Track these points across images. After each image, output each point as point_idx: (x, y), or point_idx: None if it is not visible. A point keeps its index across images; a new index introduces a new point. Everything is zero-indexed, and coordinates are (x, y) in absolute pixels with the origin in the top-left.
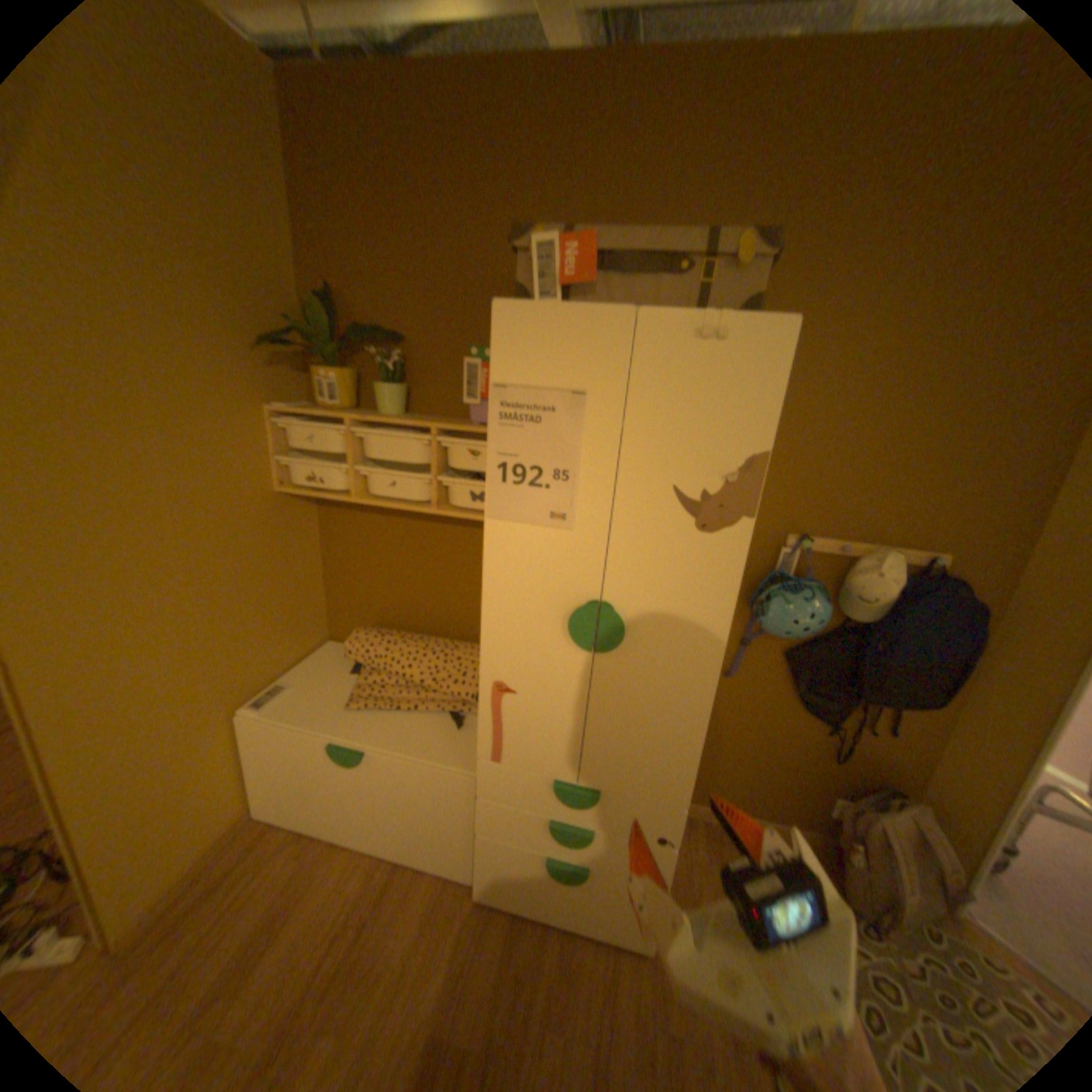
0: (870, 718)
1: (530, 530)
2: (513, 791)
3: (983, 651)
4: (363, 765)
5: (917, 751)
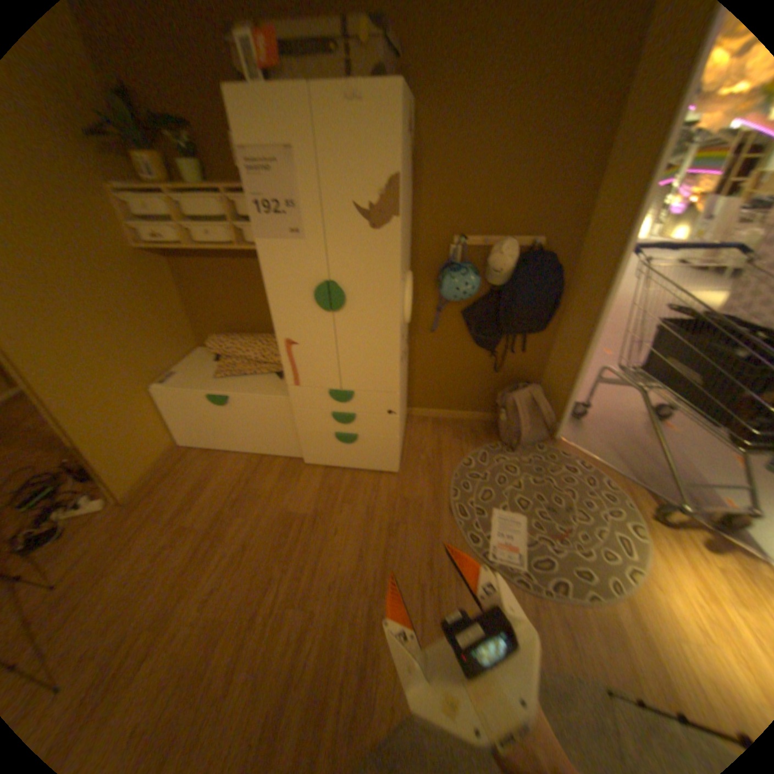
0: (509, 344)
1: (280, 242)
2: (309, 400)
3: (561, 293)
4: (228, 403)
5: (534, 358)
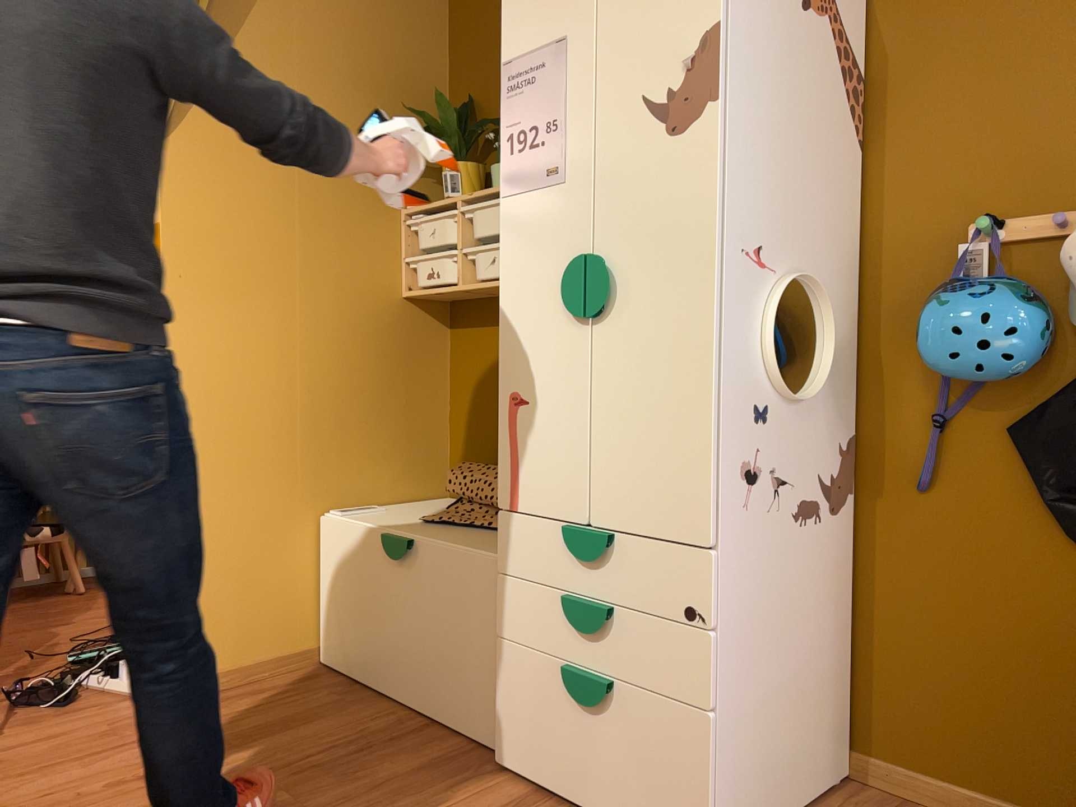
0: None
1: (532, 195)
2: (530, 553)
3: None
4: (410, 559)
5: None
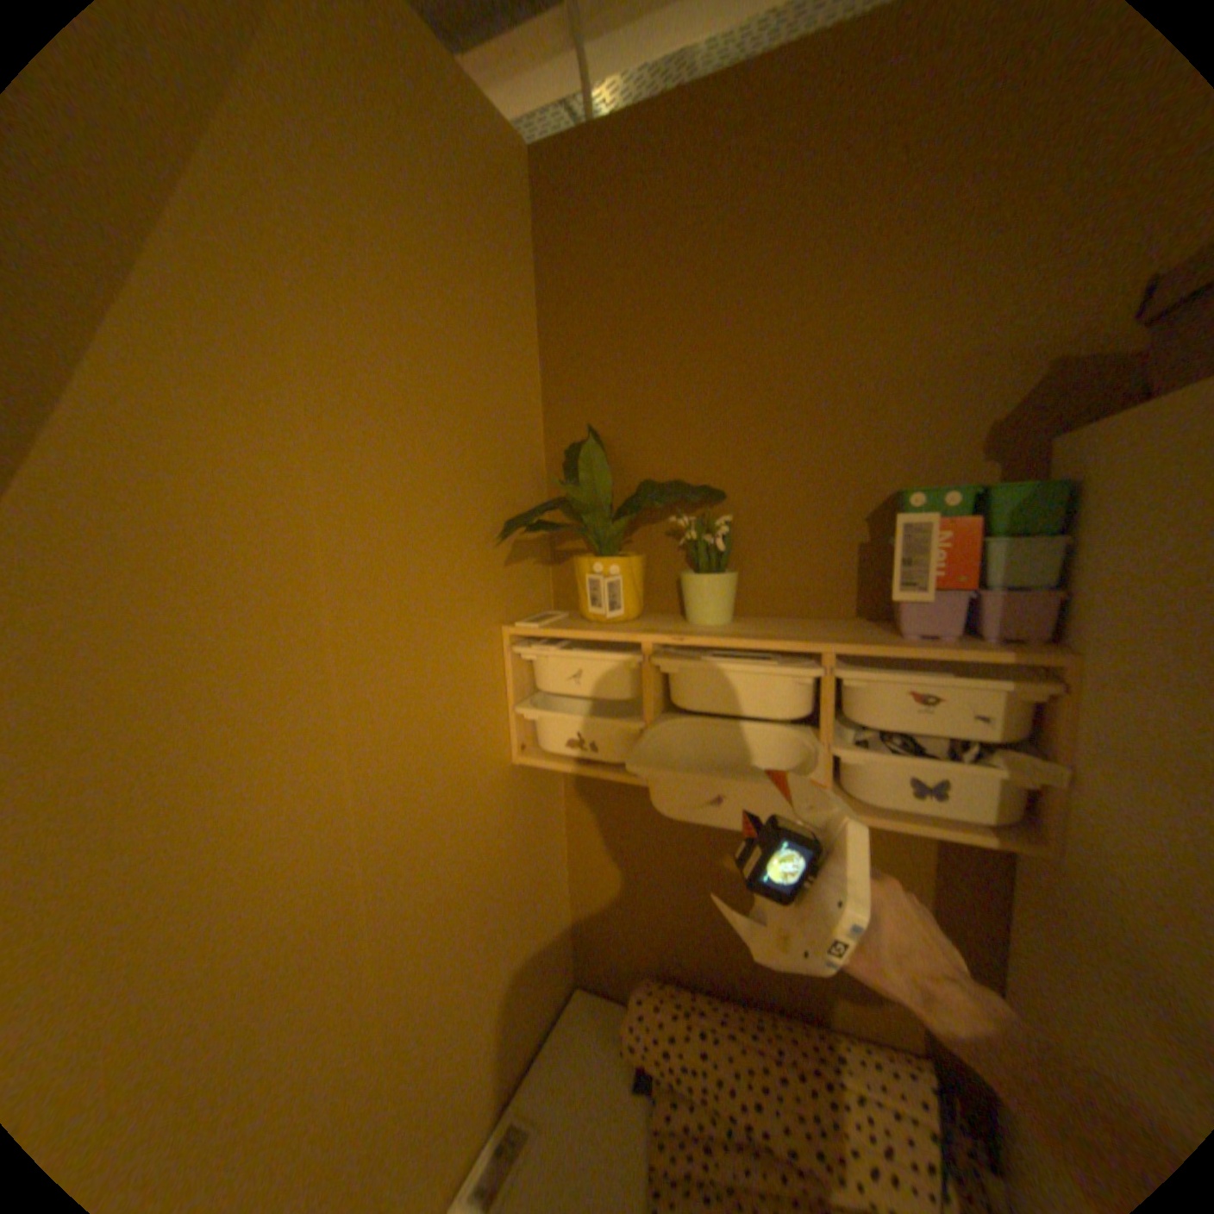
0: None
1: None
2: None
3: None
4: None
5: None
